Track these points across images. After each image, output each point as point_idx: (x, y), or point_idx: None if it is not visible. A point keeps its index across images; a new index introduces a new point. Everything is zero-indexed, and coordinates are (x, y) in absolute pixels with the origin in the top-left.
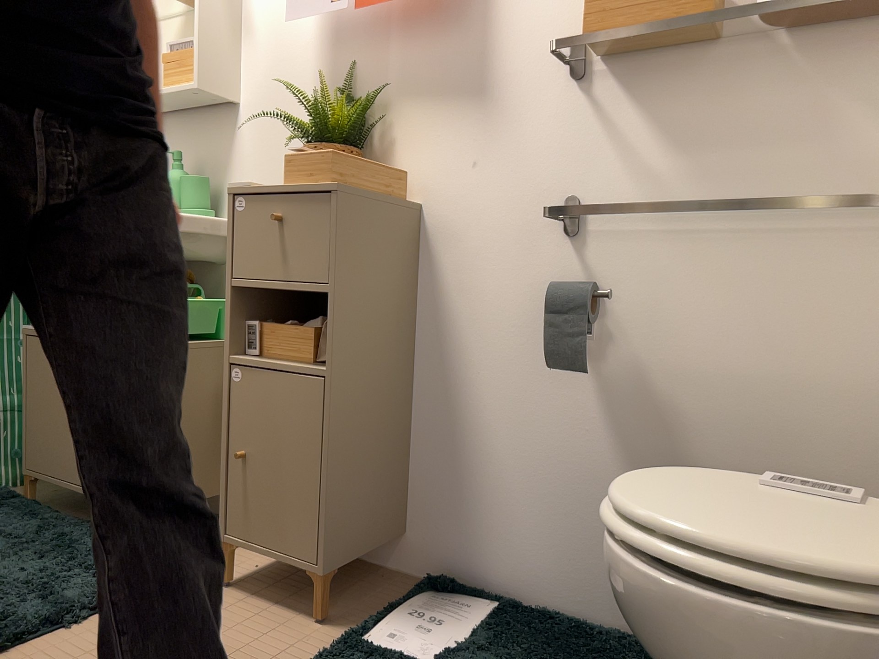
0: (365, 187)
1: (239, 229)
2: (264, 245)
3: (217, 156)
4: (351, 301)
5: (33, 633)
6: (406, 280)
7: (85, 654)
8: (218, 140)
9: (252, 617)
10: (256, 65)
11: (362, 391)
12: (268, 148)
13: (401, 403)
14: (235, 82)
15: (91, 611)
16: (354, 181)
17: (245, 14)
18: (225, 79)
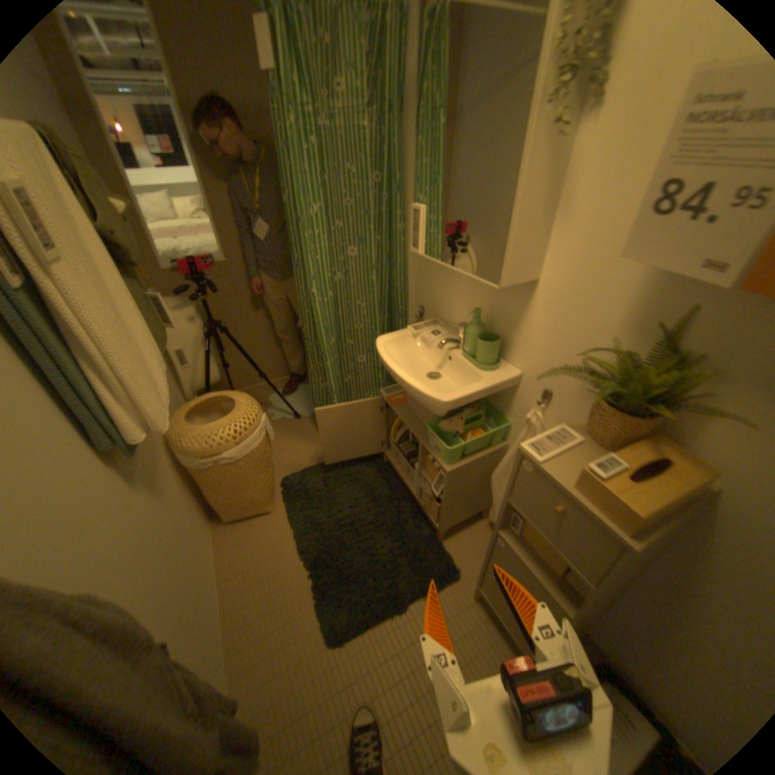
0: (669, 520)
1: (524, 479)
2: (545, 509)
3: (510, 313)
4: (615, 590)
5: (388, 621)
6: (674, 539)
7: (409, 648)
8: (513, 299)
9: (492, 650)
10: (566, 249)
11: (600, 612)
12: (560, 337)
13: (628, 591)
14: (540, 264)
15: (412, 609)
16: (659, 520)
17: (566, 187)
18: (531, 265)
